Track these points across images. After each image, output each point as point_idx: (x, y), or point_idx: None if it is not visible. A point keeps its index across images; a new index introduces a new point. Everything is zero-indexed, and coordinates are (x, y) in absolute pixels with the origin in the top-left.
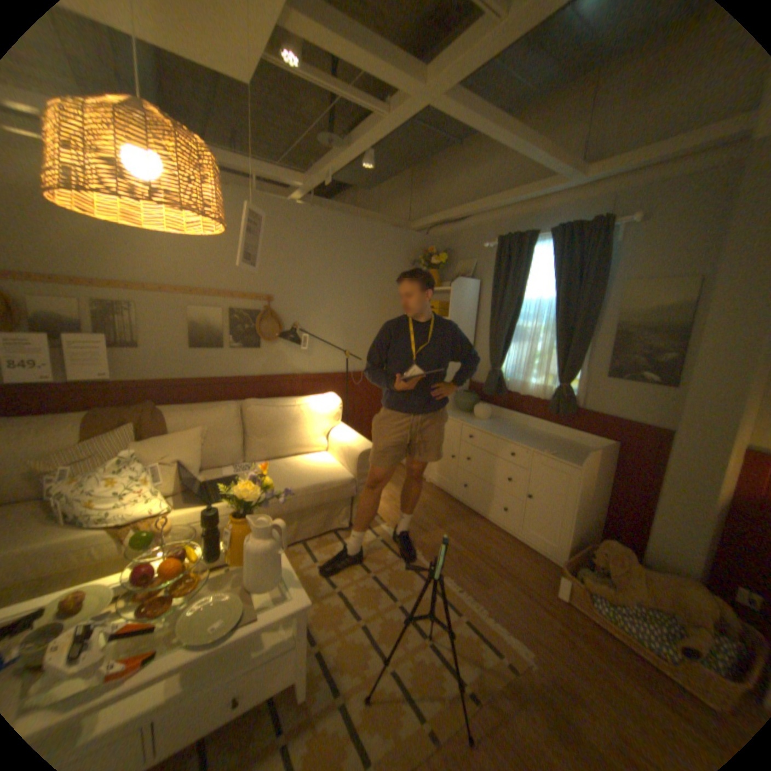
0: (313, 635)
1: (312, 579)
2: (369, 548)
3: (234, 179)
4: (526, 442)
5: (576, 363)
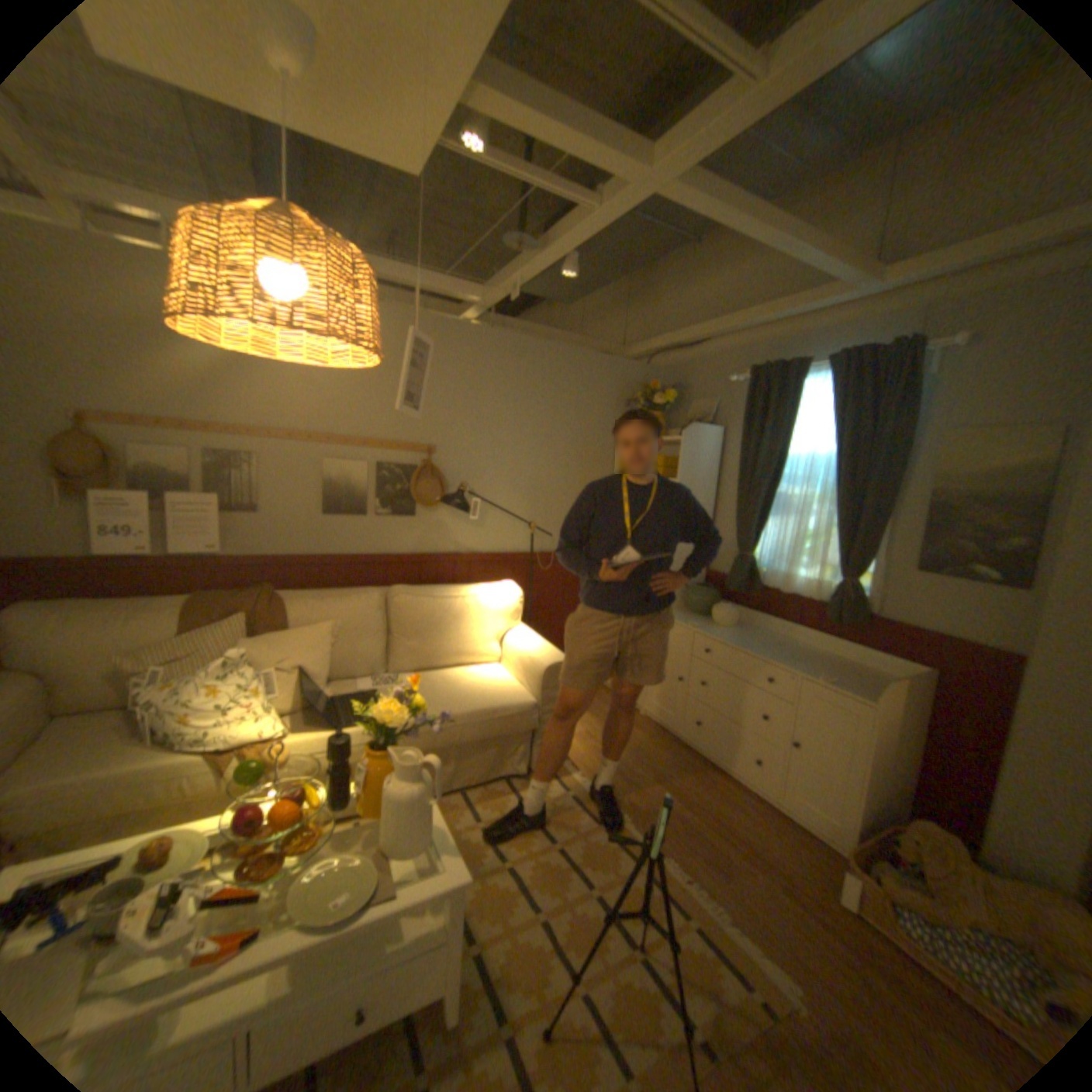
0: (473, 929)
1: (473, 845)
2: (555, 806)
3: (392, 293)
4: (792, 663)
5: (868, 549)
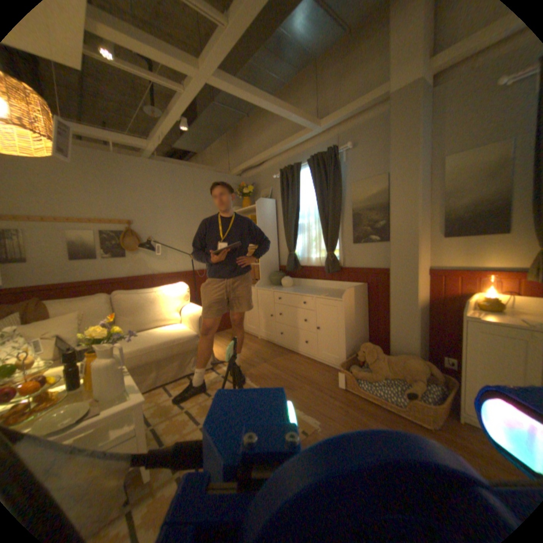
0: (162, 440)
1: (166, 406)
2: (212, 381)
3: (99, 145)
4: (312, 293)
5: (334, 238)
